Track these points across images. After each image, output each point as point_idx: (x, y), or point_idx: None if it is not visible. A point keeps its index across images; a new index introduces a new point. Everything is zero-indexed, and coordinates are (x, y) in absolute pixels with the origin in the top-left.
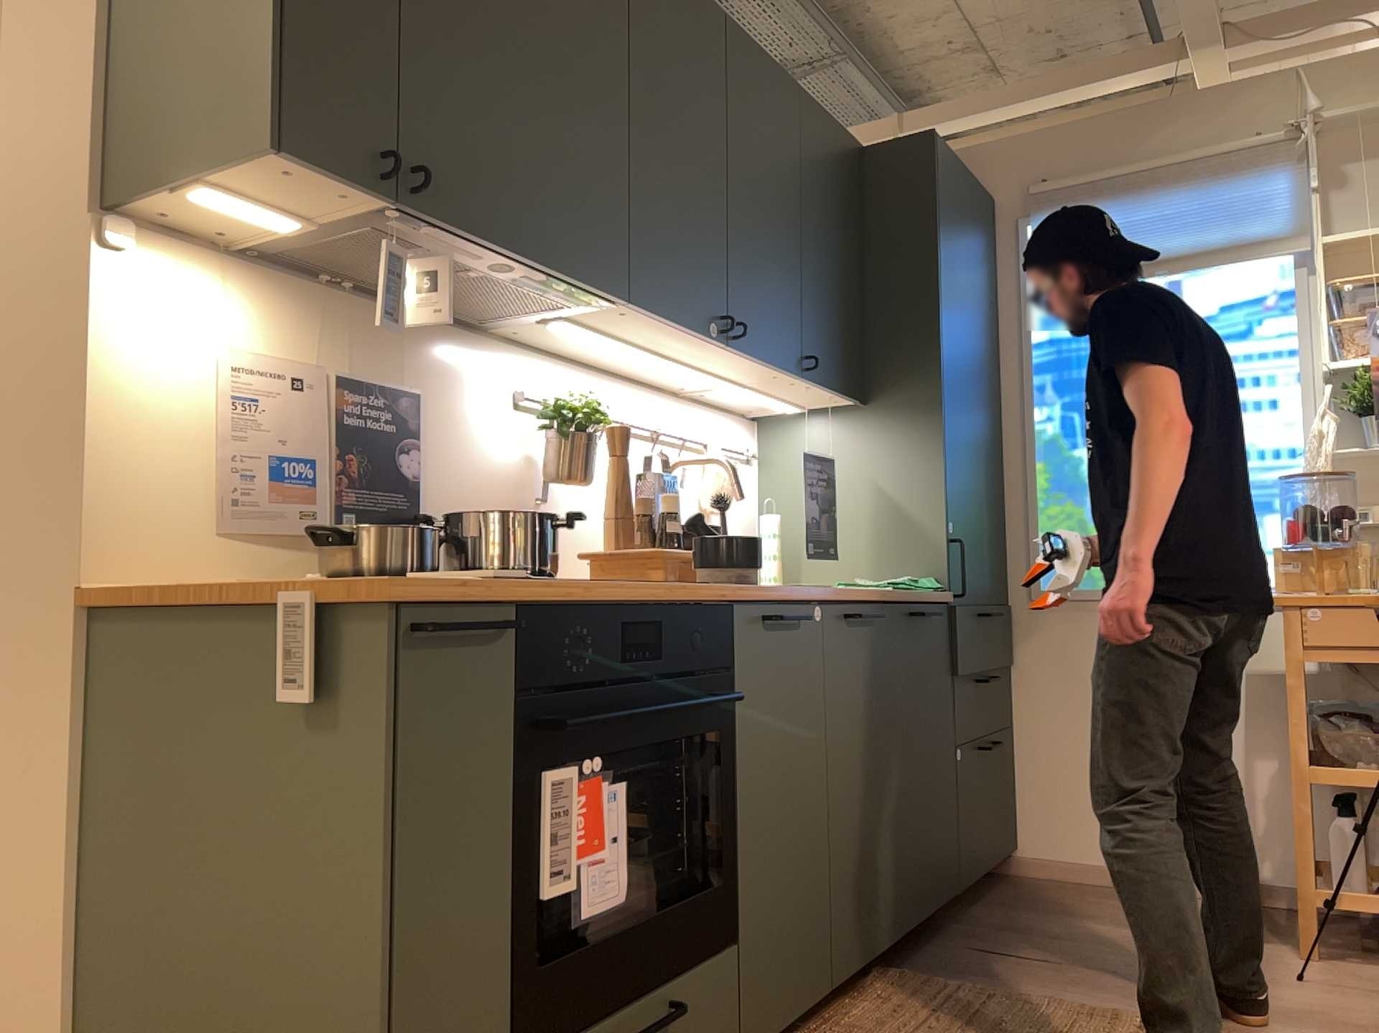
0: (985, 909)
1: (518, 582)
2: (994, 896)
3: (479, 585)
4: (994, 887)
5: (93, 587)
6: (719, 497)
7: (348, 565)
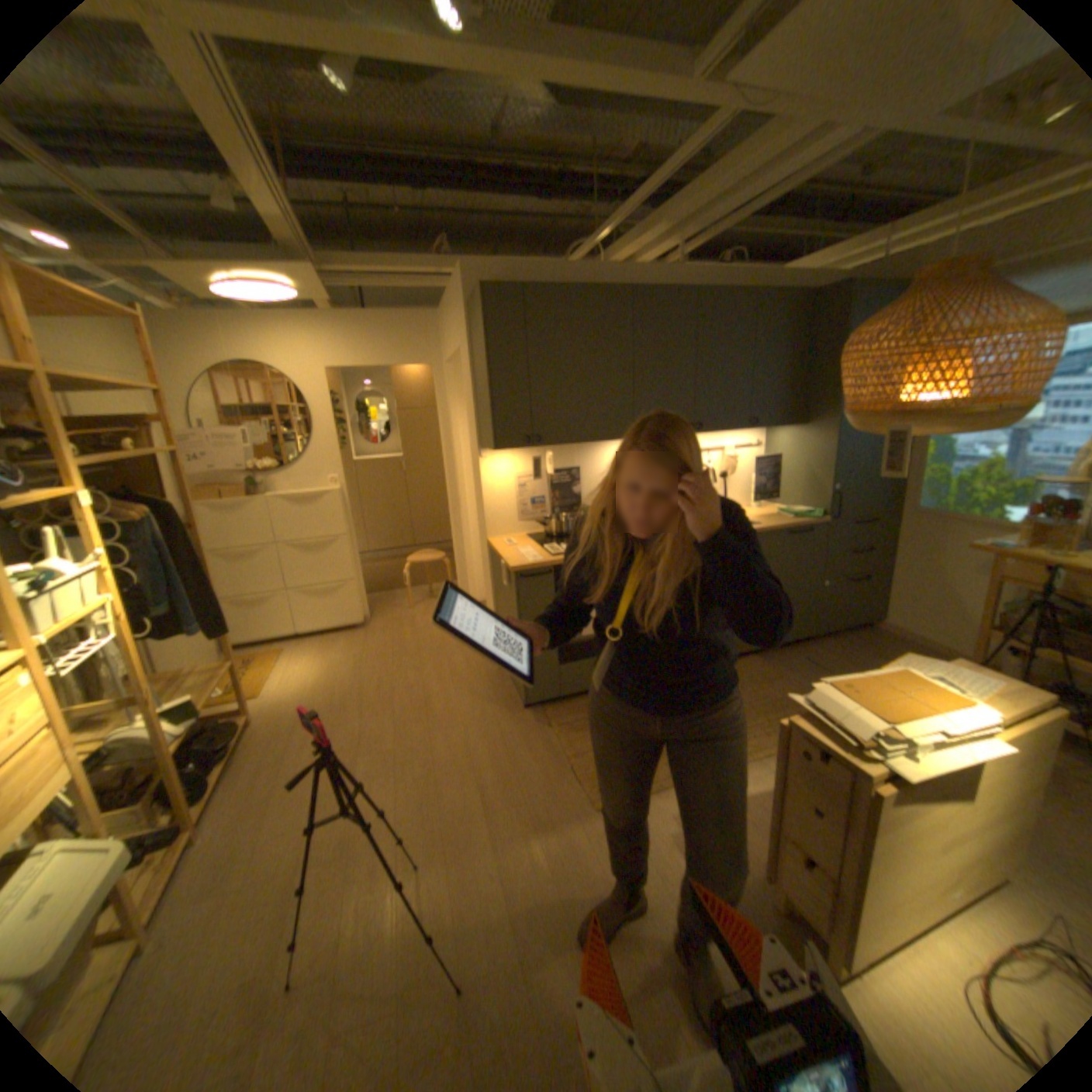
0: (837, 643)
1: (559, 556)
2: (852, 638)
3: (542, 562)
4: (860, 634)
5: (488, 540)
6: (722, 473)
7: (547, 531)
